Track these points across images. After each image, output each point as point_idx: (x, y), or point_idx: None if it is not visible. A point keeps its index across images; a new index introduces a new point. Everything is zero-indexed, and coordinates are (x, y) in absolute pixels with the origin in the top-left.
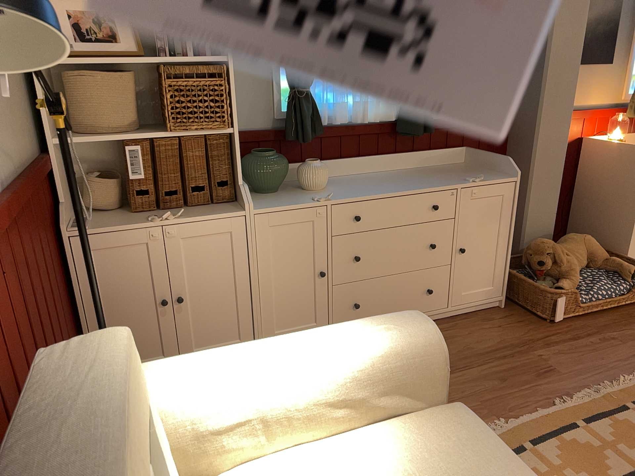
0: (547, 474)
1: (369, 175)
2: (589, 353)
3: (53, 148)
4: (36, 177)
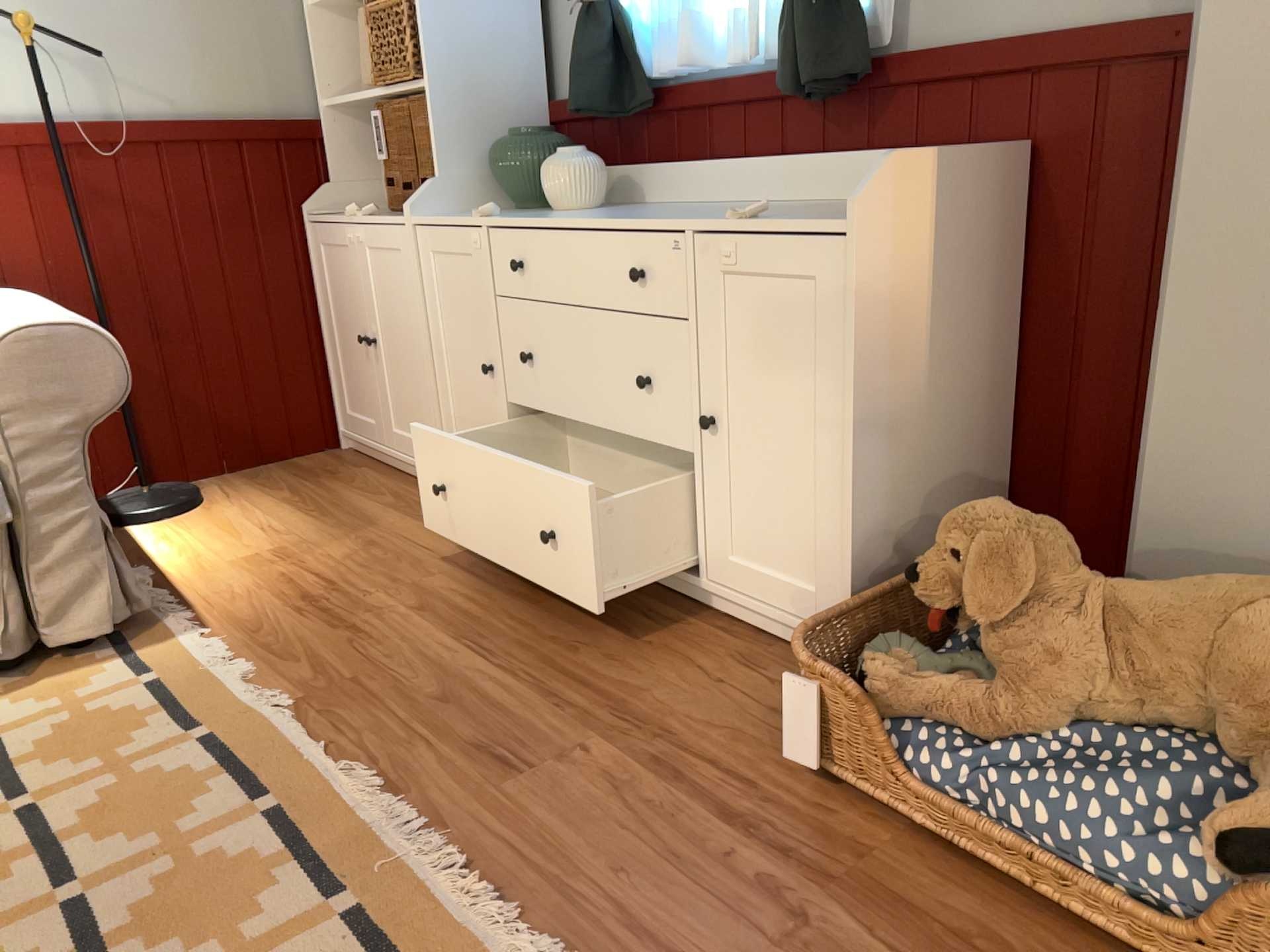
0: (115, 756)
1: (717, 206)
2: (648, 845)
3: (327, 116)
4: (225, 135)
